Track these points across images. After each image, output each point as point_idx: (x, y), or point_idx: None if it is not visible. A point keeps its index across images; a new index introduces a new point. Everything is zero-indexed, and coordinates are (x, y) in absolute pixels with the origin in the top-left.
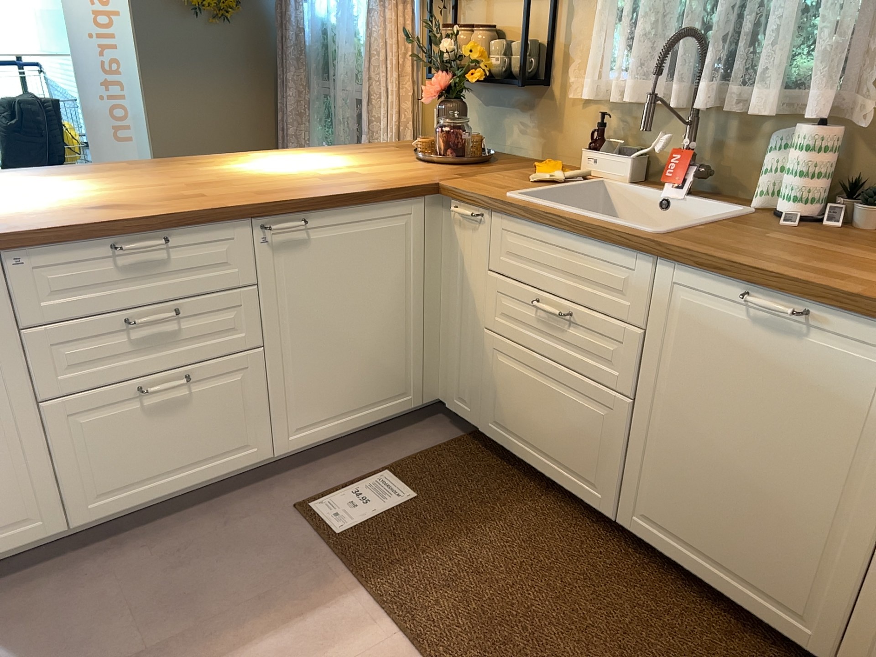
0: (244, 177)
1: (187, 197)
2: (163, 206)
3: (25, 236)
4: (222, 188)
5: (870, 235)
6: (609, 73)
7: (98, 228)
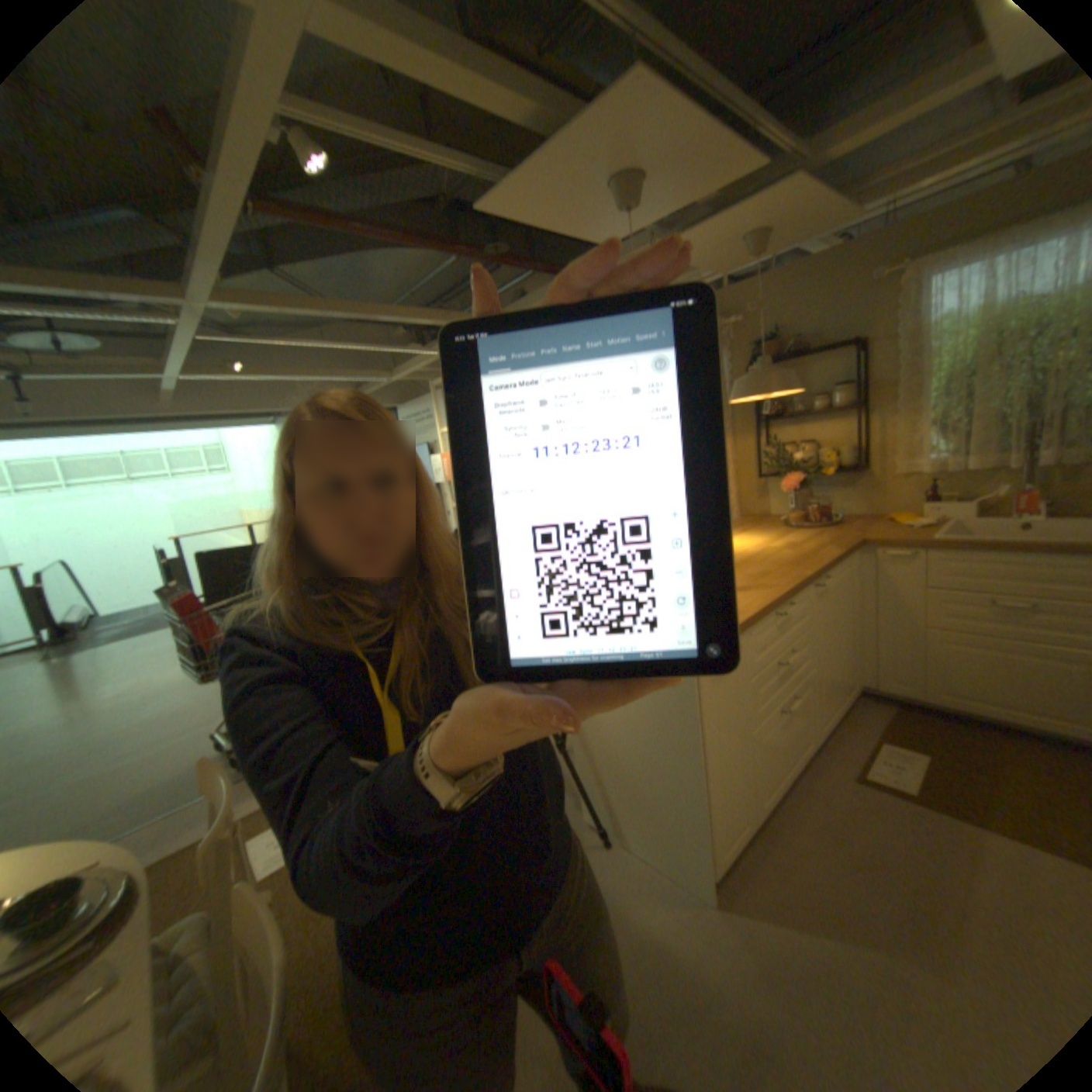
0: (741, 558)
1: (761, 575)
2: (769, 583)
3: (754, 616)
4: (756, 566)
5: None
6: (934, 454)
7: (774, 603)
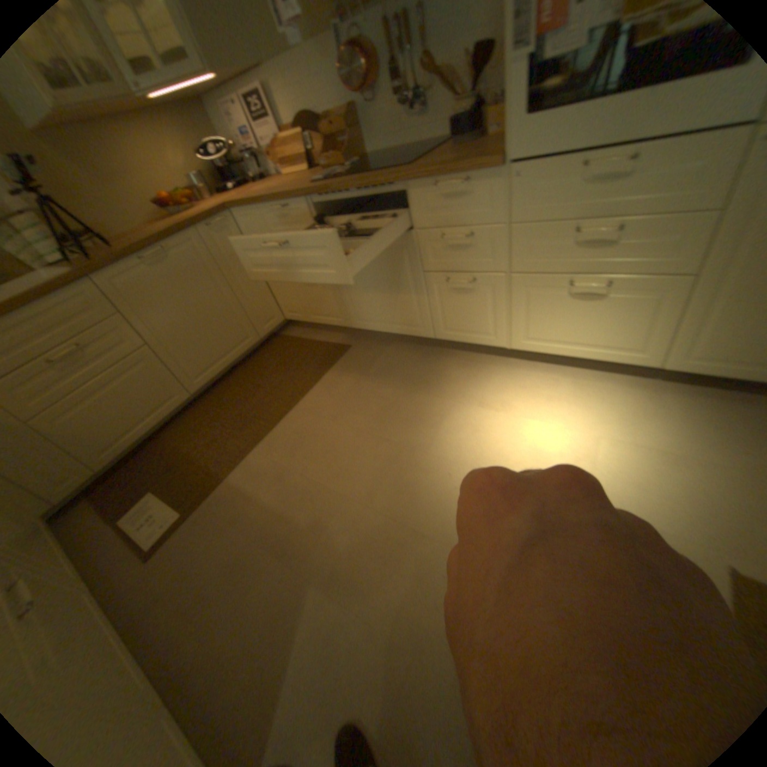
0: None
1: None
2: None
3: None
4: None
5: (96, 244)
6: None
7: None
